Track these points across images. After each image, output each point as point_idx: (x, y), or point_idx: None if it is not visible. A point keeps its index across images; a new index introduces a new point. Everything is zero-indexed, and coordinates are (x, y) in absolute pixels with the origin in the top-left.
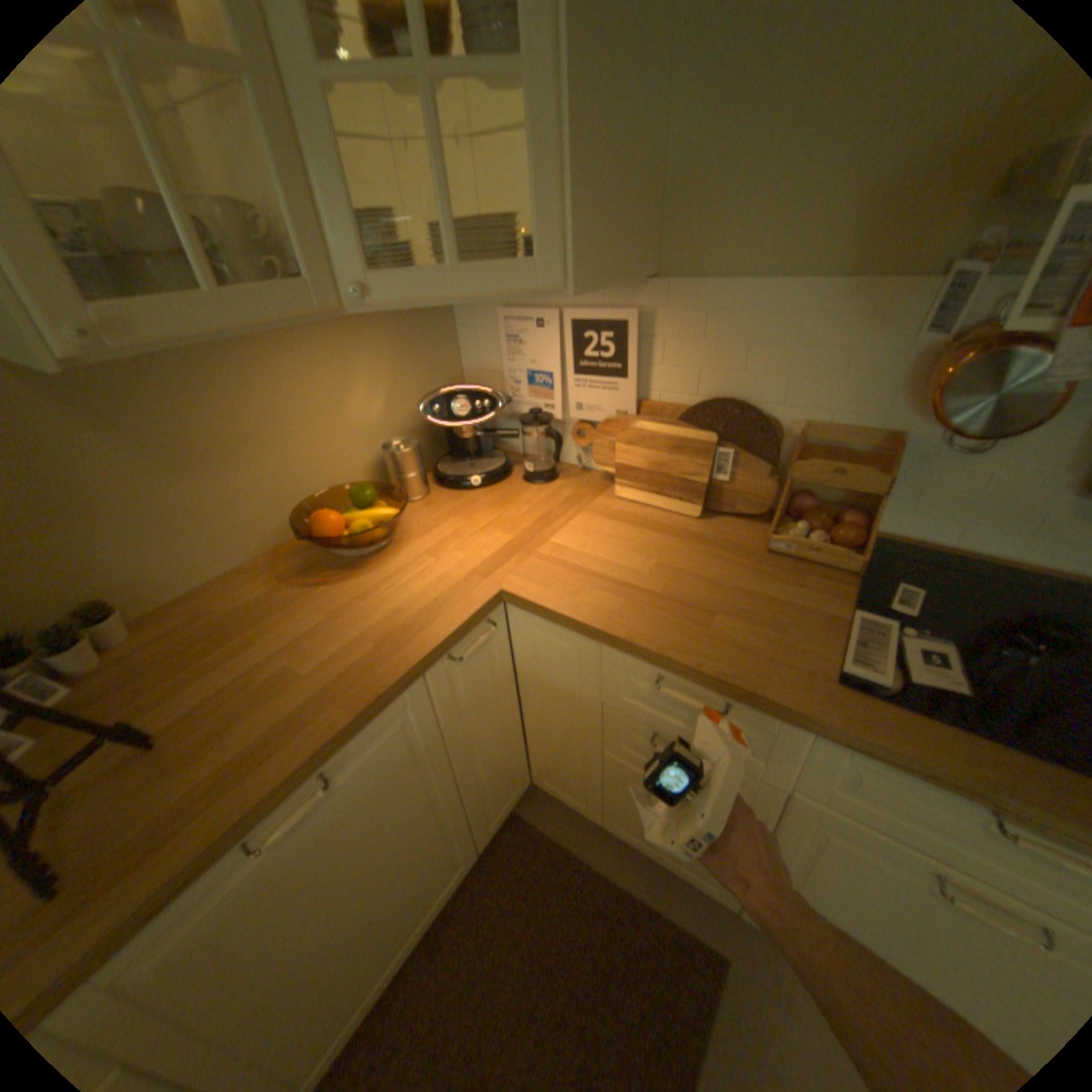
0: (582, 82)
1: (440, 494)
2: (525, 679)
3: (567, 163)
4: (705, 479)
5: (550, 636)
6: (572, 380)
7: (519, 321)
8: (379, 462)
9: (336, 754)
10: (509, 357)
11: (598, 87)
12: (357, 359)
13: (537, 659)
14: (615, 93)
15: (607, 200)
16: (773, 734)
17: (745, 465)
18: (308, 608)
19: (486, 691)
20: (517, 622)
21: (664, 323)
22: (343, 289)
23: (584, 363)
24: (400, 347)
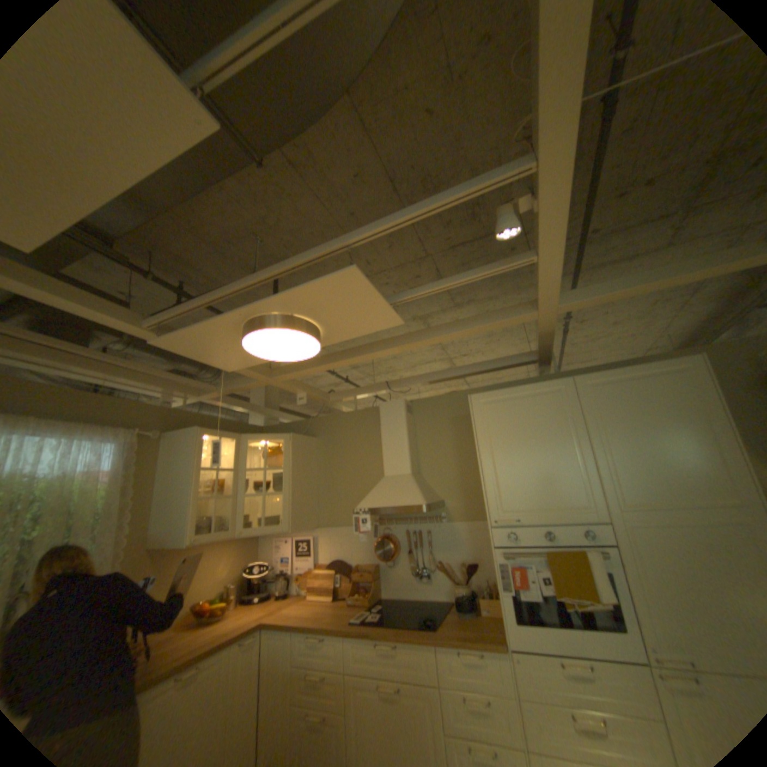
0: (293, 495)
1: (240, 609)
2: (262, 678)
3: (289, 508)
4: (332, 589)
5: (273, 643)
6: (294, 561)
7: (279, 543)
8: (219, 597)
9: (203, 661)
10: (274, 555)
11: (297, 495)
12: (224, 557)
13: (268, 660)
14: (301, 495)
15: (300, 514)
16: (333, 650)
17: (342, 581)
18: (191, 637)
19: (246, 677)
20: (263, 642)
21: (320, 541)
22: (236, 534)
23: (298, 555)
24: (238, 553)
